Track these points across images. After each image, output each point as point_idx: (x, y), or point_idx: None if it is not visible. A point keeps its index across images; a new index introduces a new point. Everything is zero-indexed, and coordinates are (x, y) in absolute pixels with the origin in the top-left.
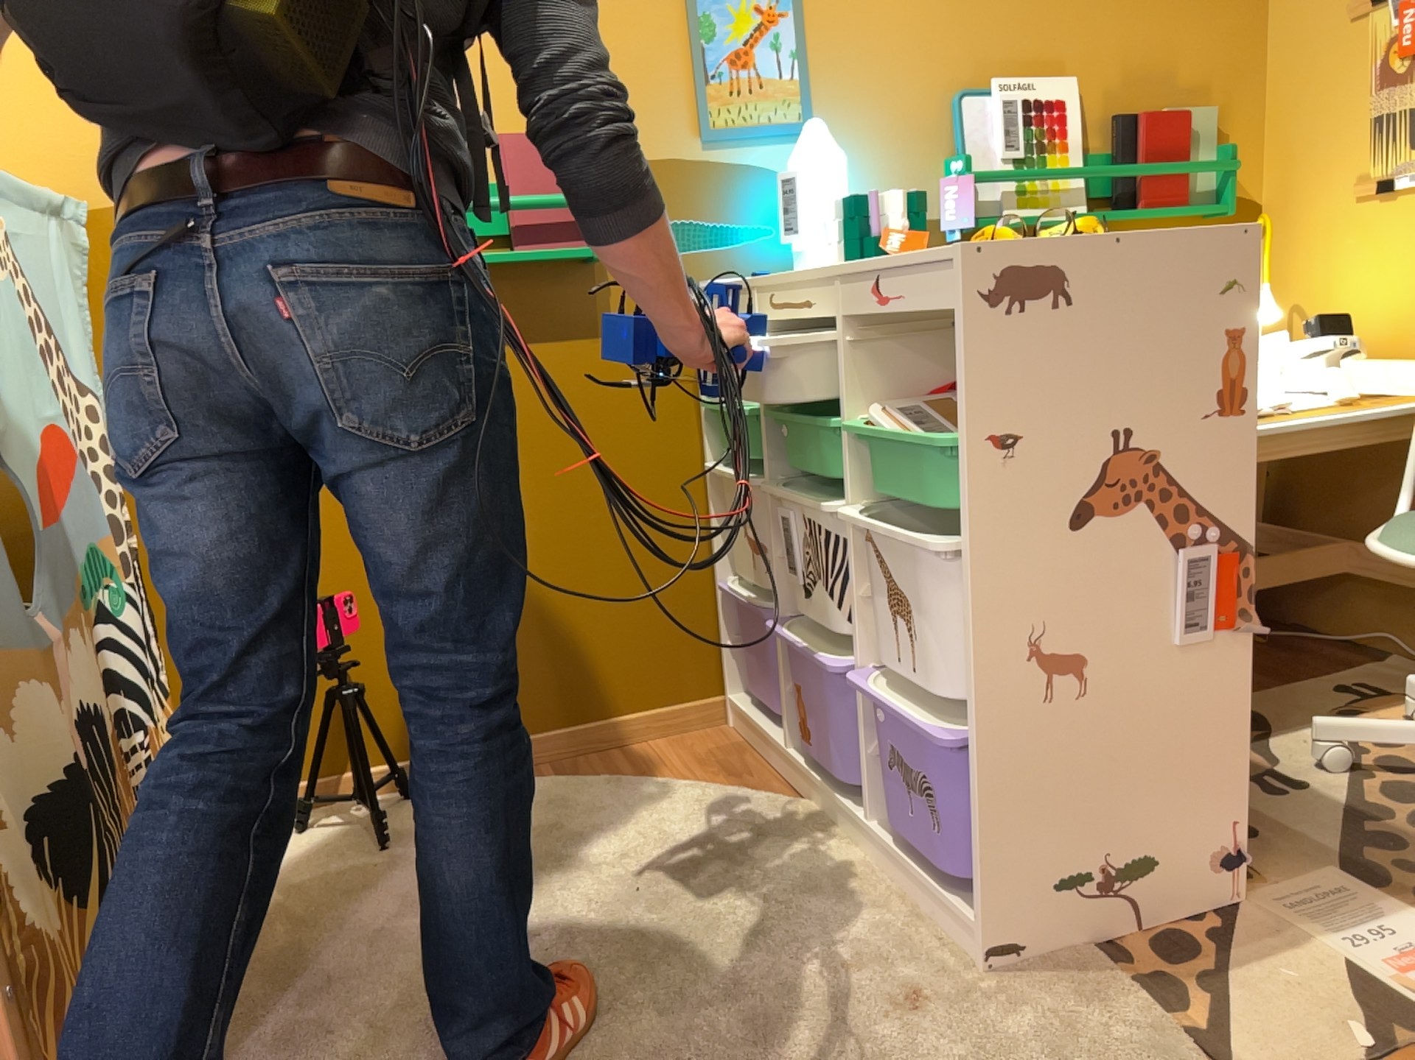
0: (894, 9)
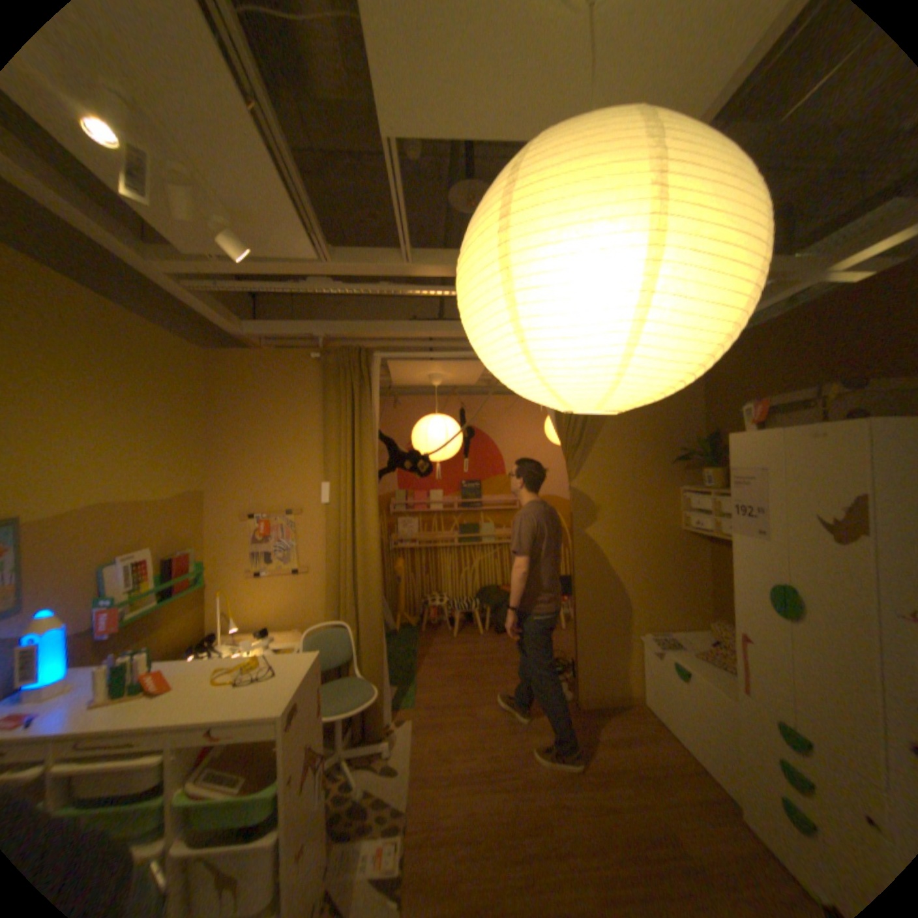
0: (71, 534)
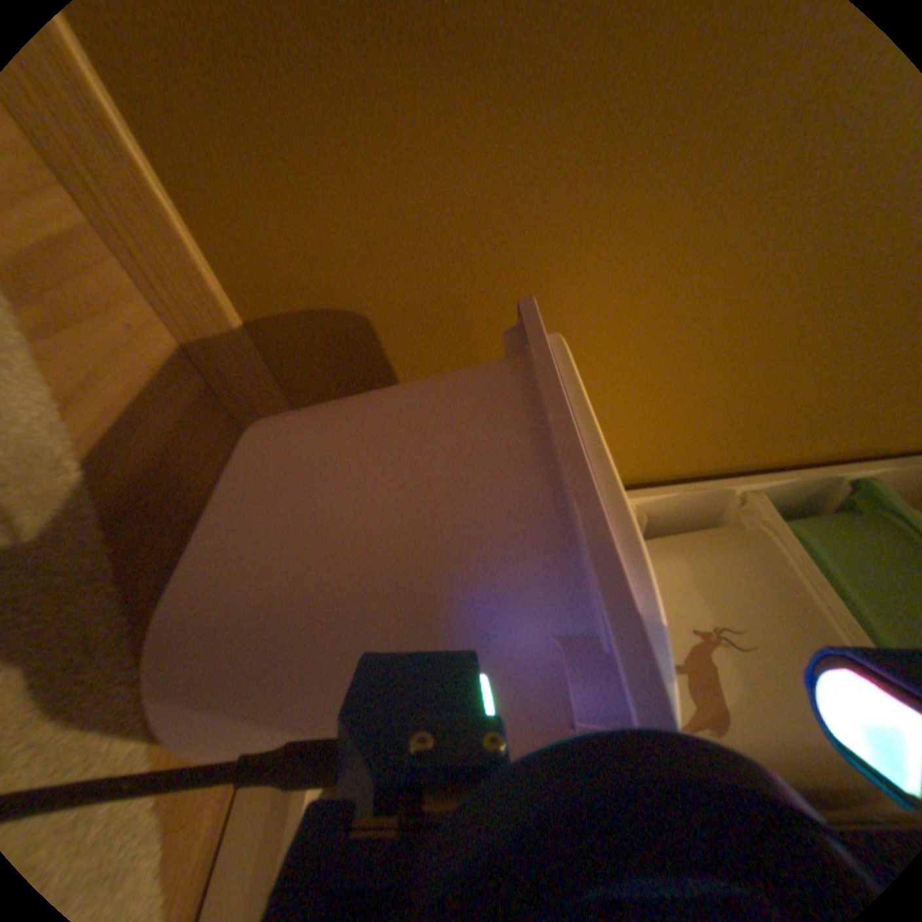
0: None
